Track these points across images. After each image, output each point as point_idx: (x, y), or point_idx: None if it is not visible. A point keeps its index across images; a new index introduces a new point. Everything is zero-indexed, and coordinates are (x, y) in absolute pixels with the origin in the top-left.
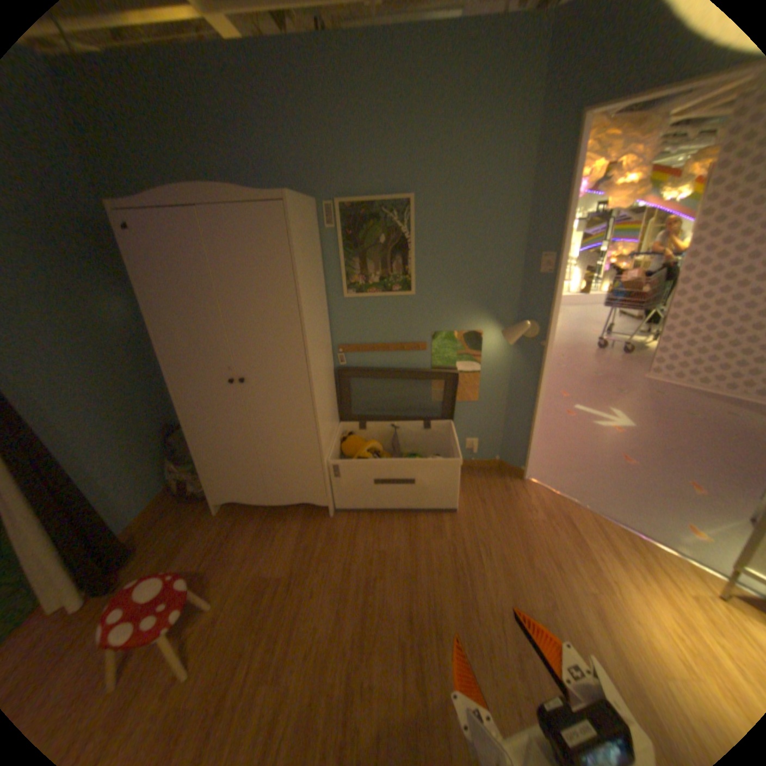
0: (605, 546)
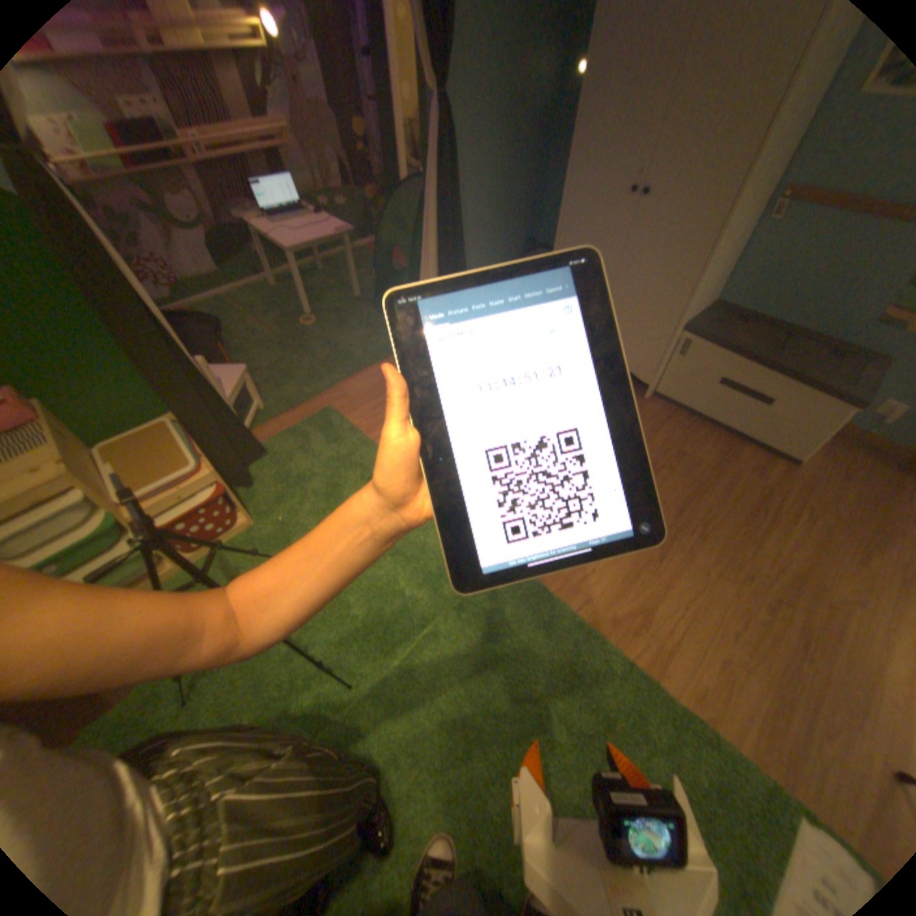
0: None
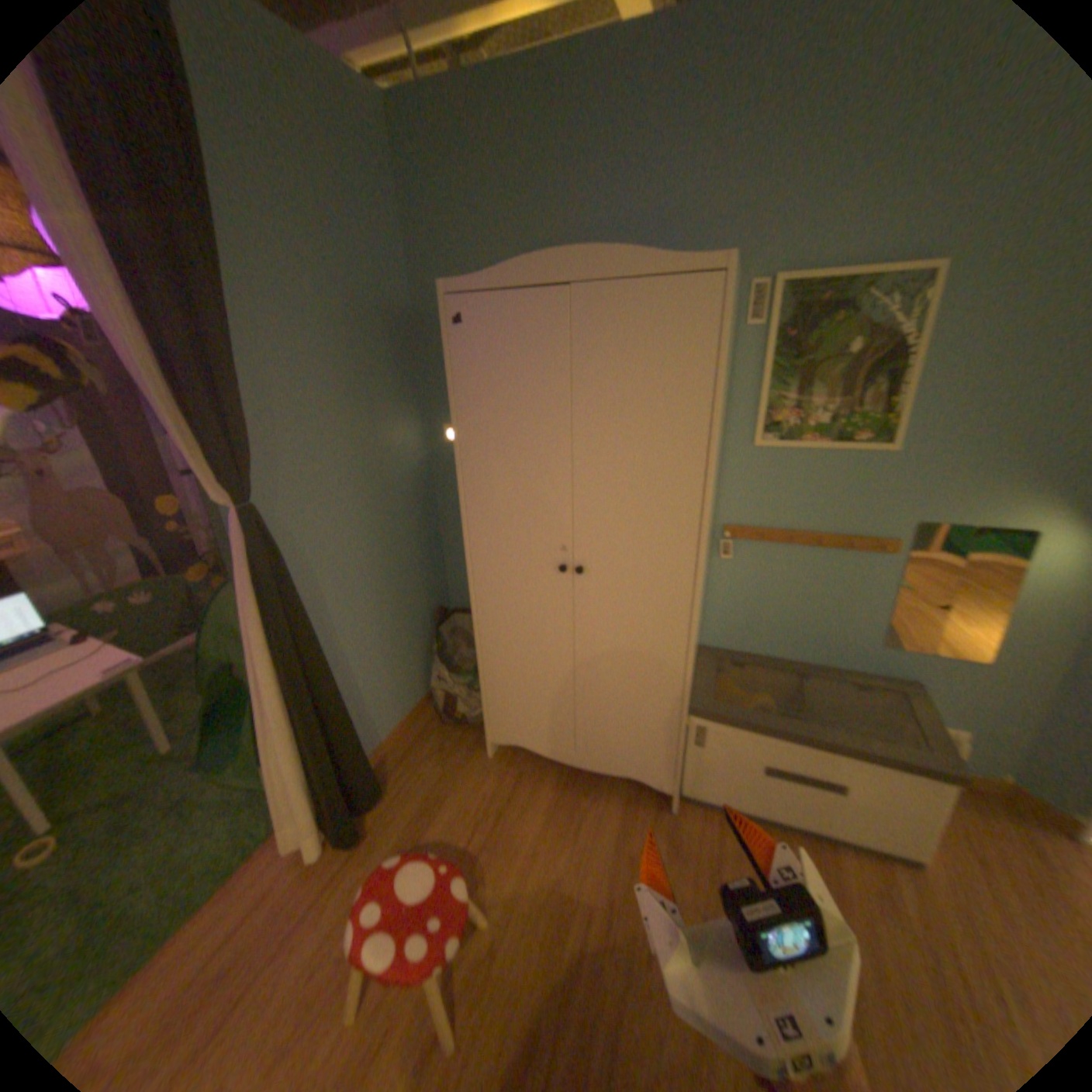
0: None
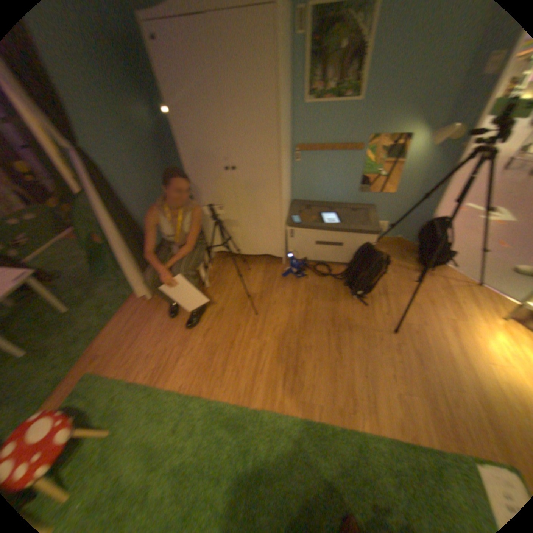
0: (468, 296)
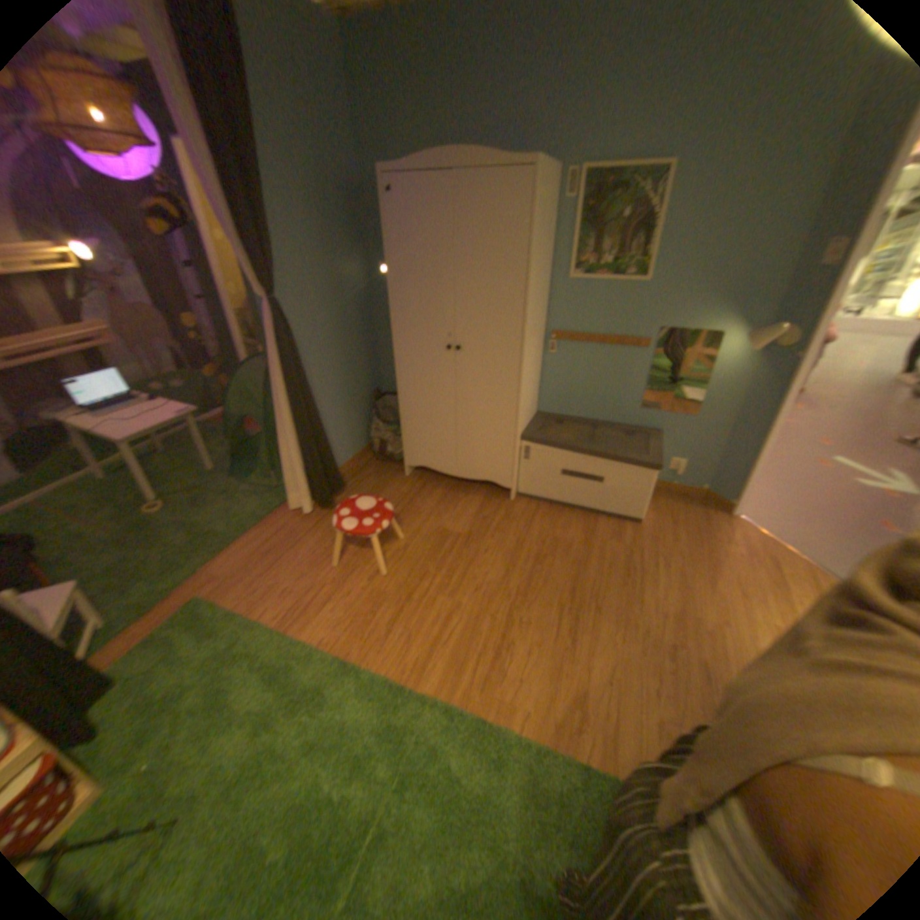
0: (812, 594)
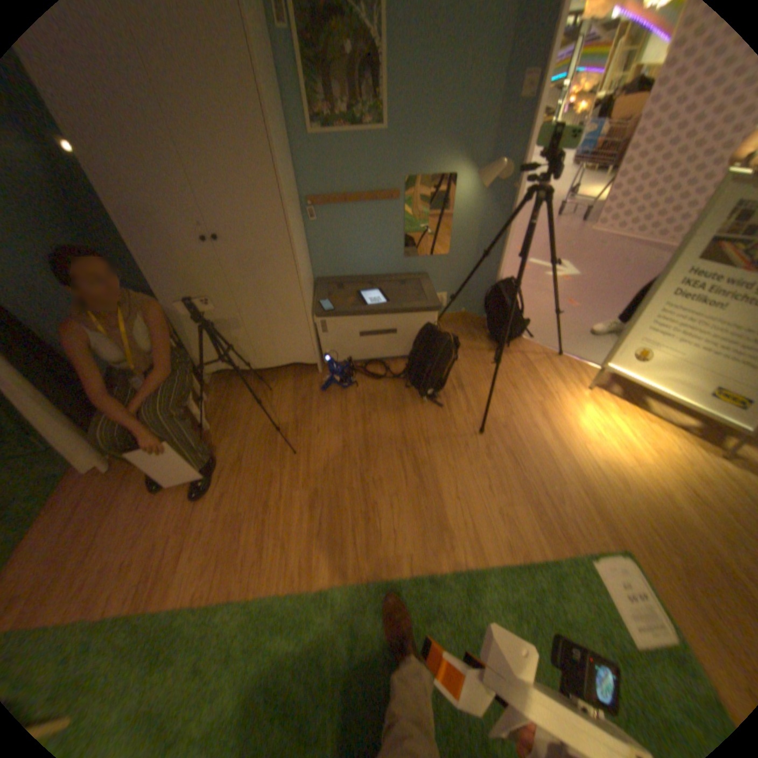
0: (549, 369)
